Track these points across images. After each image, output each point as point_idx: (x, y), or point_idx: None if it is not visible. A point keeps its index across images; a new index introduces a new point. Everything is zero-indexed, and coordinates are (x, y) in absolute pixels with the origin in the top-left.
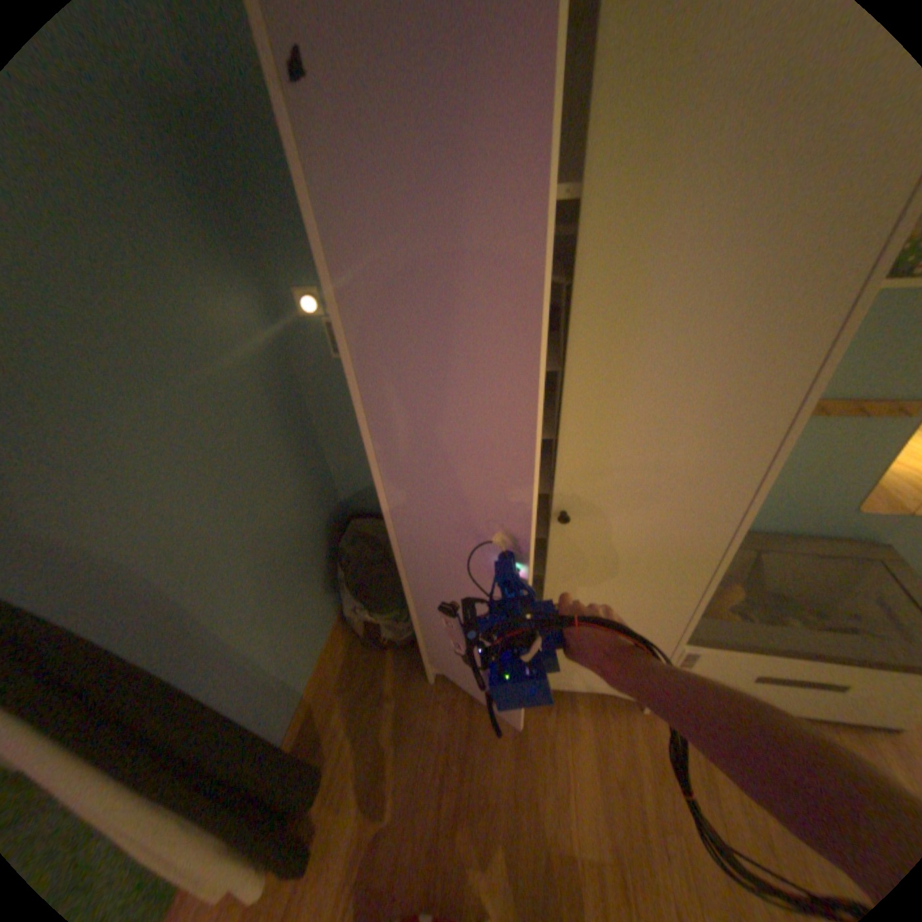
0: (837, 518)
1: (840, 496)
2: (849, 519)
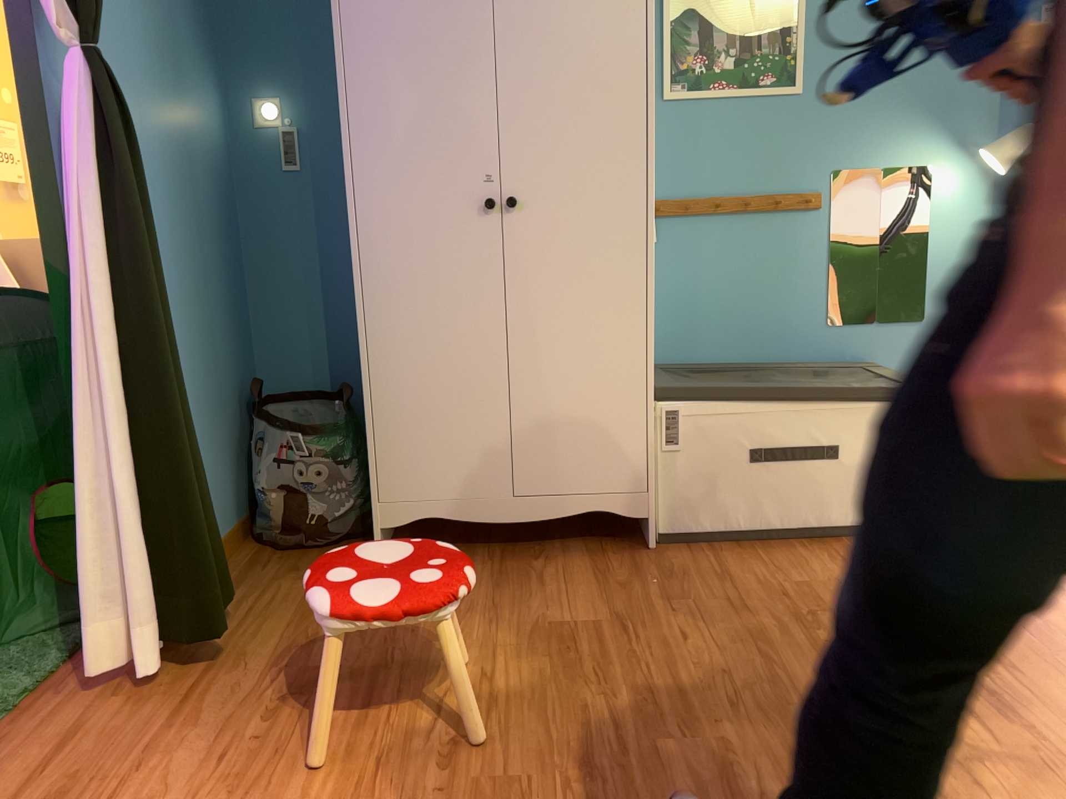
0: (813, 339)
1: (804, 309)
2: (824, 338)
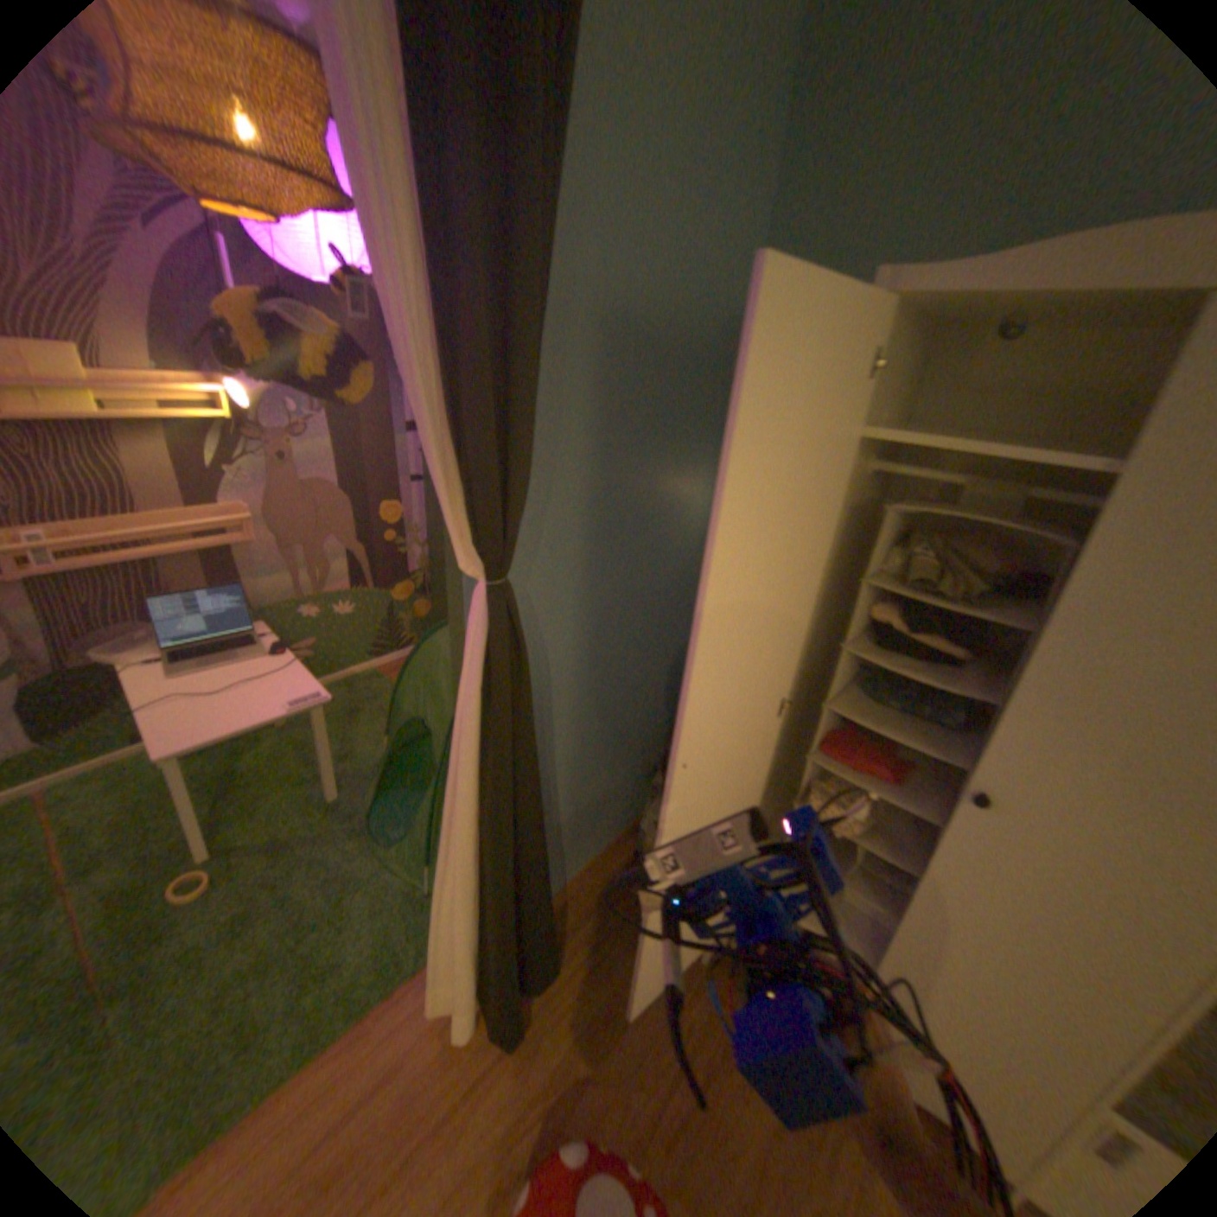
0: None
1: None
2: None
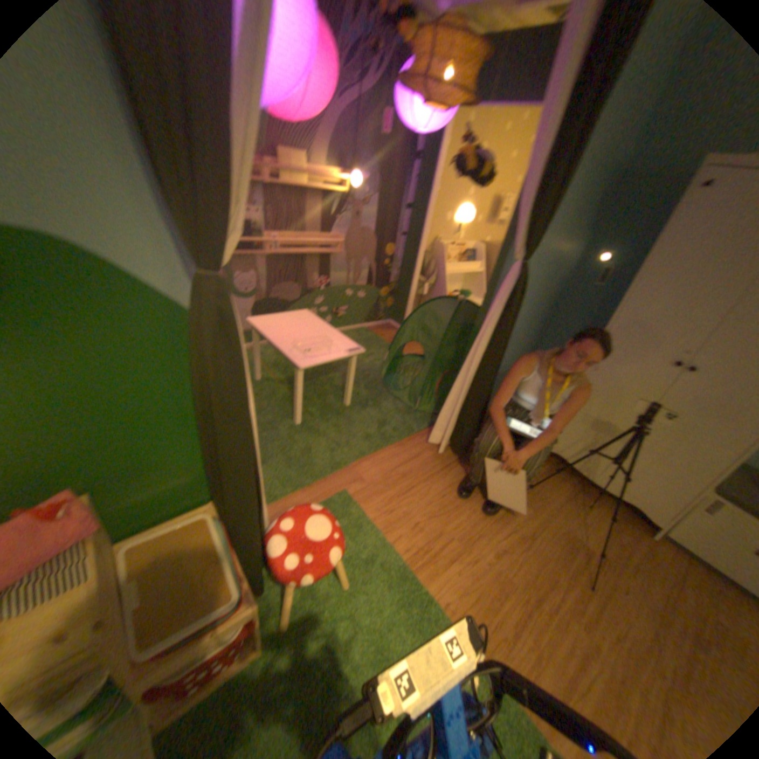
0: None
1: None
2: None
